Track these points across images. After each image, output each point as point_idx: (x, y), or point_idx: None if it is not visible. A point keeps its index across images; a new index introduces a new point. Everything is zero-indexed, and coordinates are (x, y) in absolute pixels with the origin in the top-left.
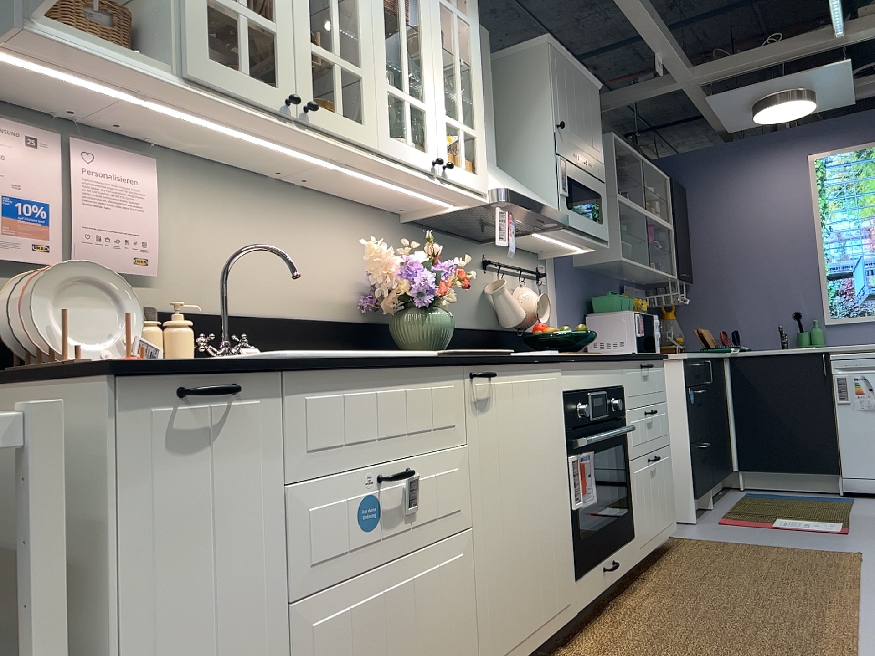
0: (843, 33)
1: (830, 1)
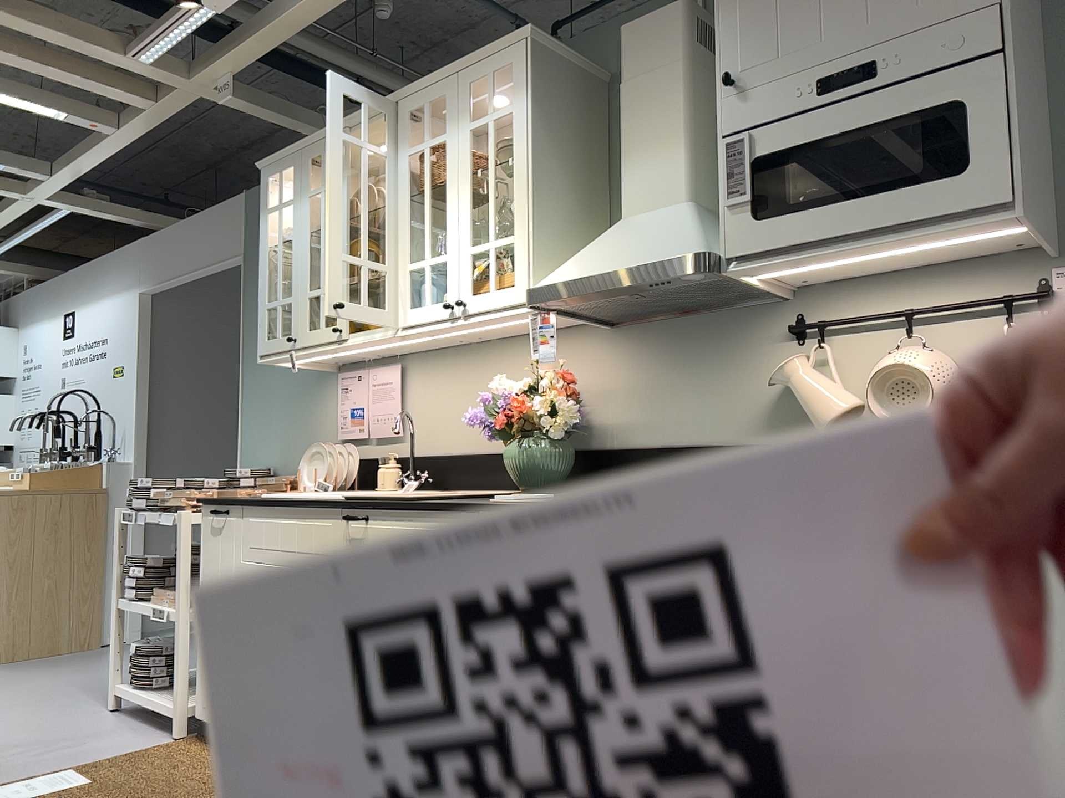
0: None
1: None
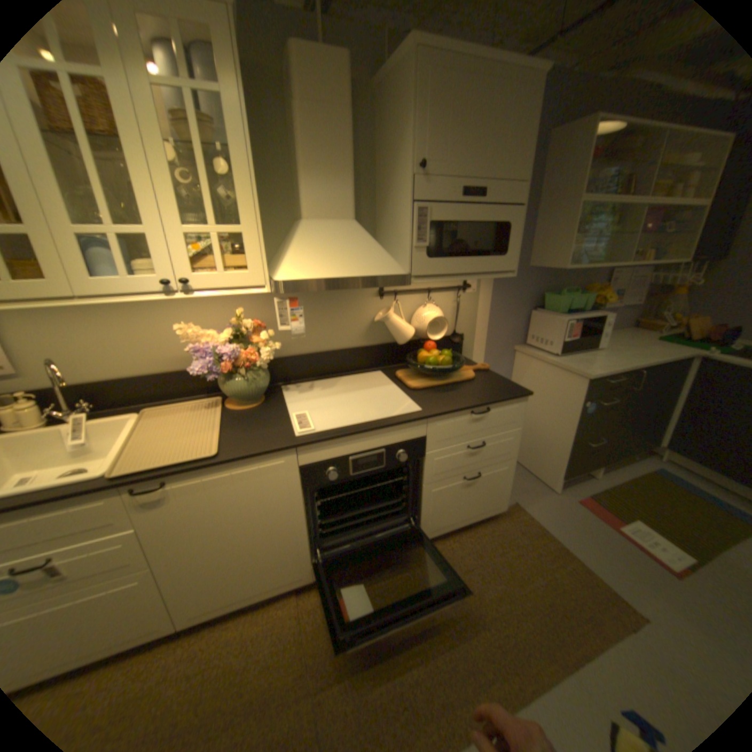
0: None
1: None
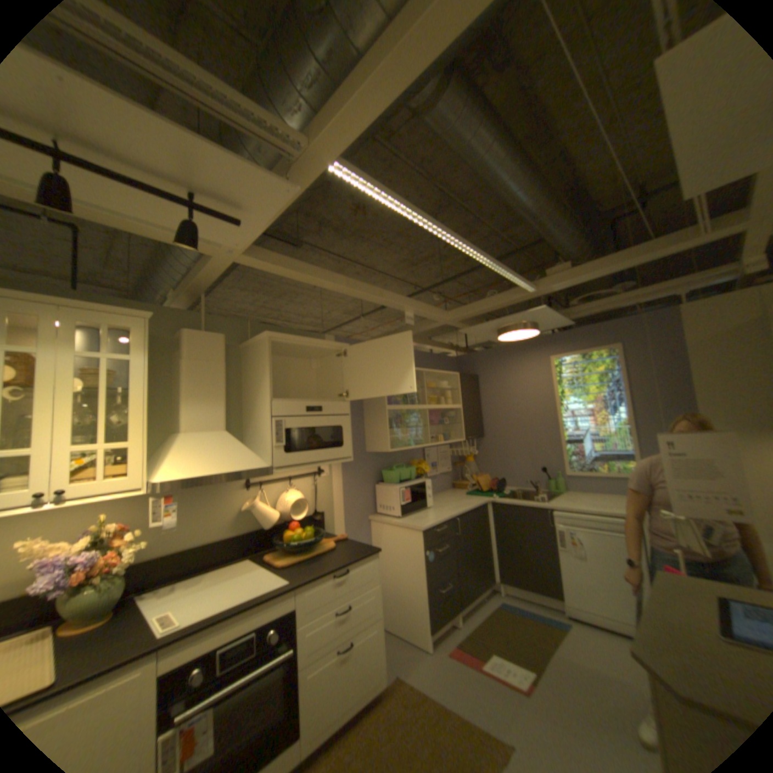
0: (534, 289)
1: (506, 273)
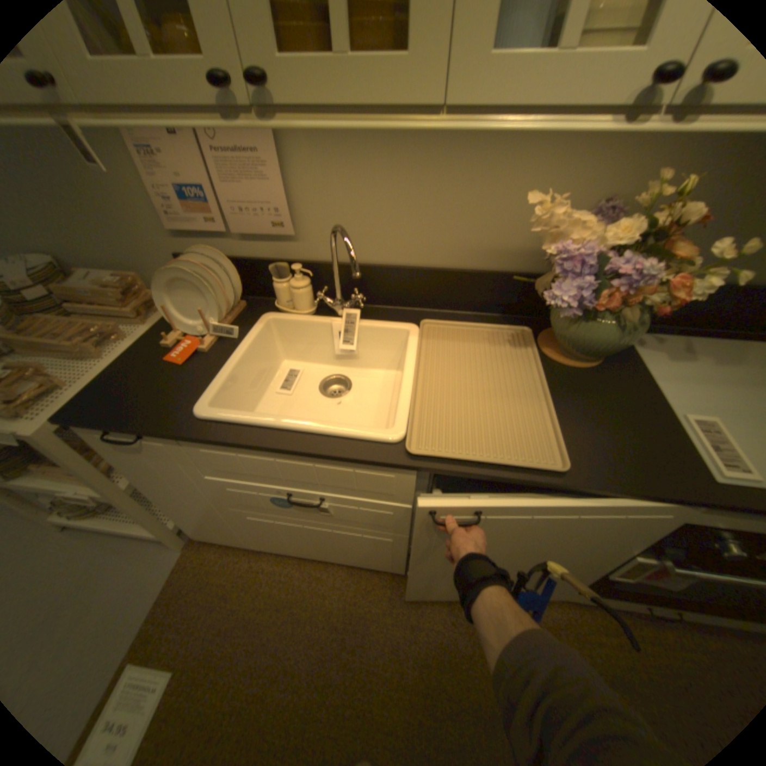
0: None
1: None
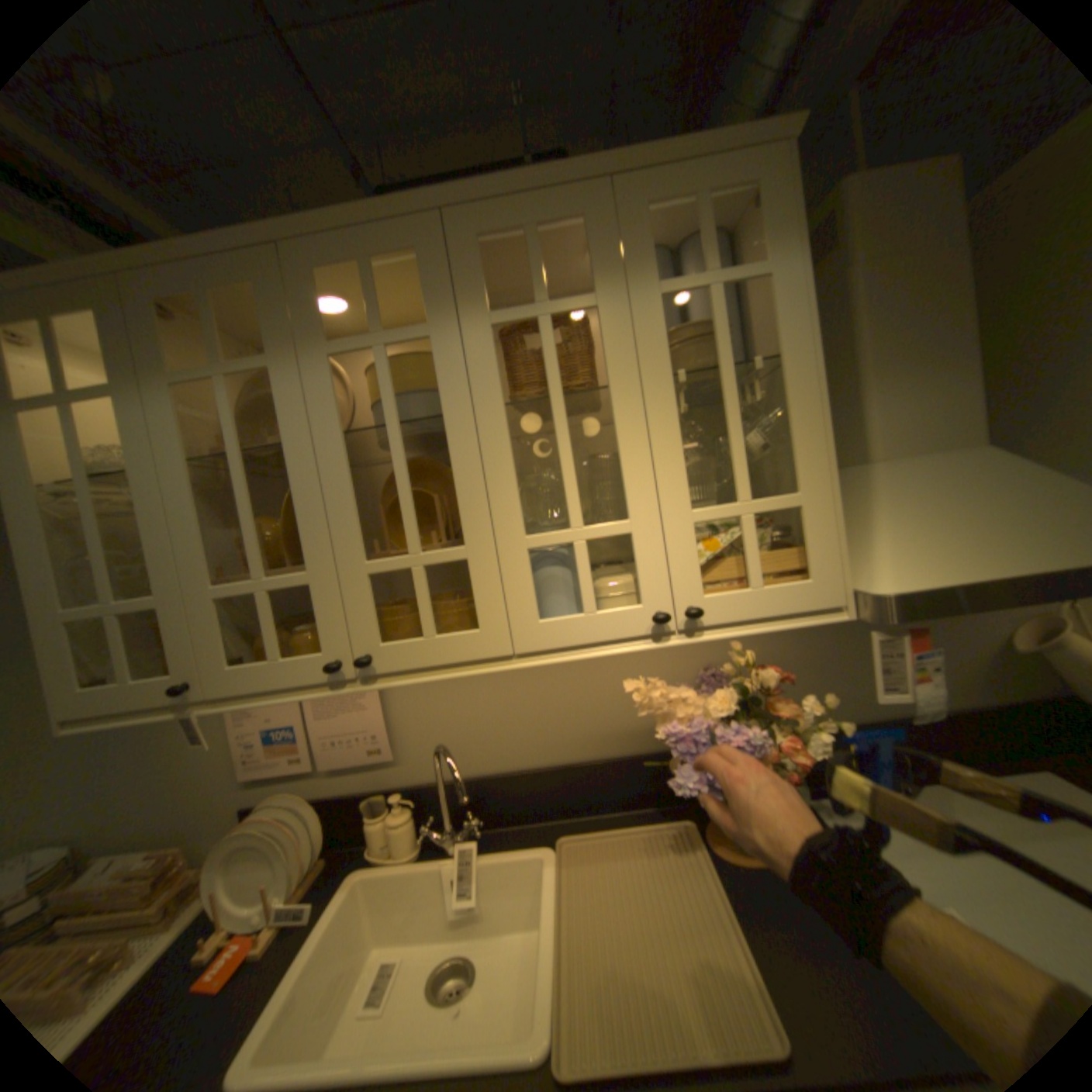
0: None
1: None
